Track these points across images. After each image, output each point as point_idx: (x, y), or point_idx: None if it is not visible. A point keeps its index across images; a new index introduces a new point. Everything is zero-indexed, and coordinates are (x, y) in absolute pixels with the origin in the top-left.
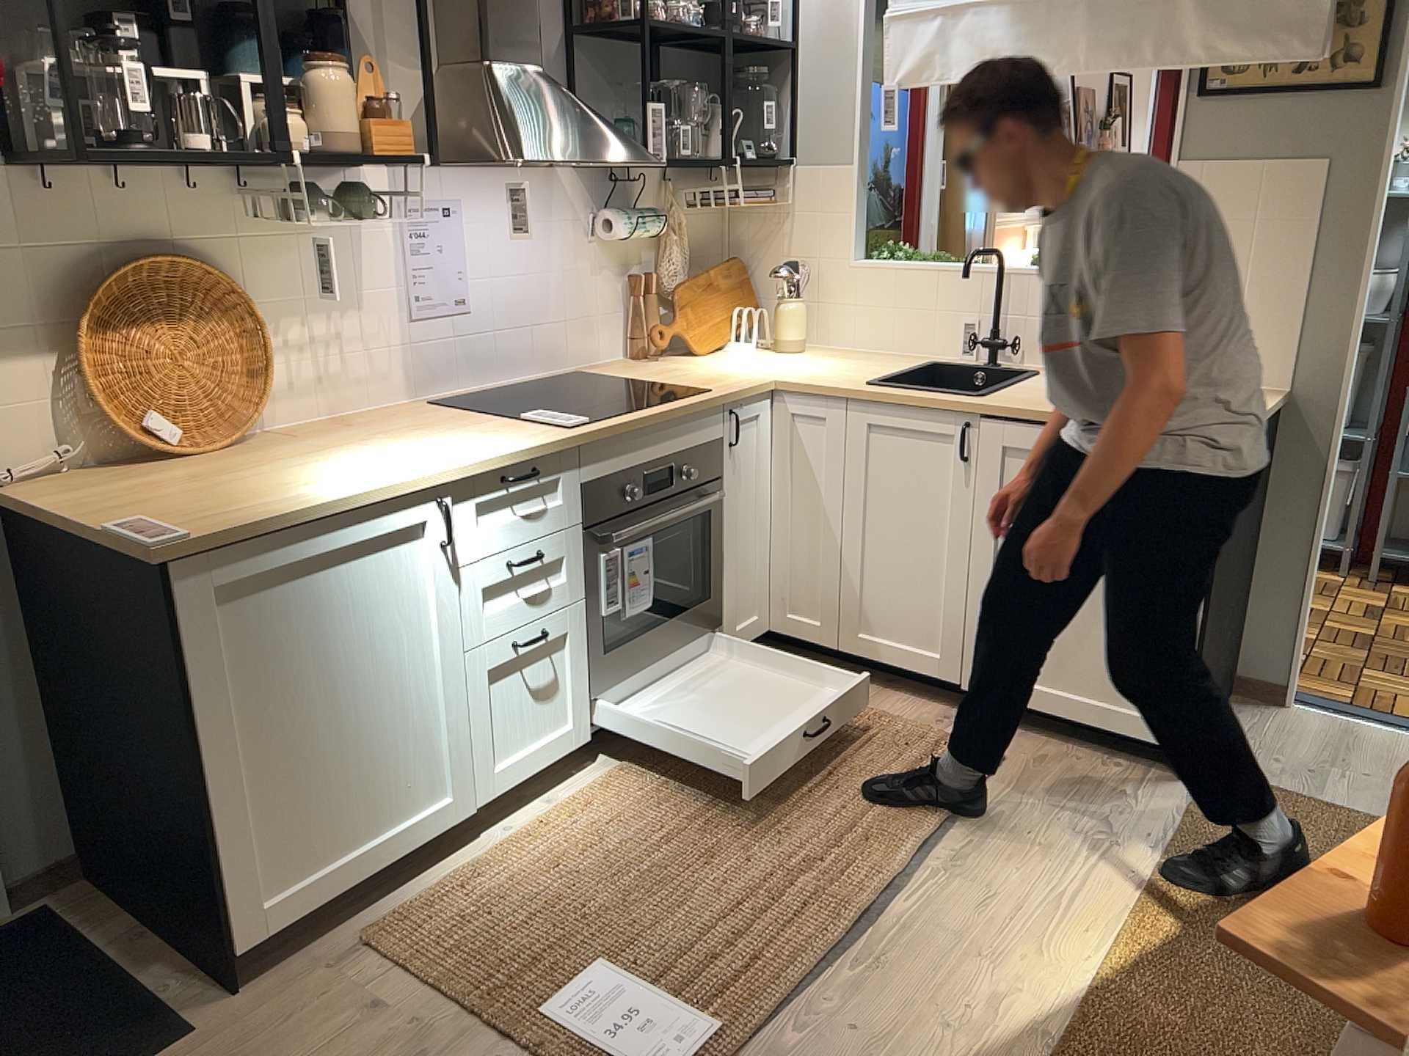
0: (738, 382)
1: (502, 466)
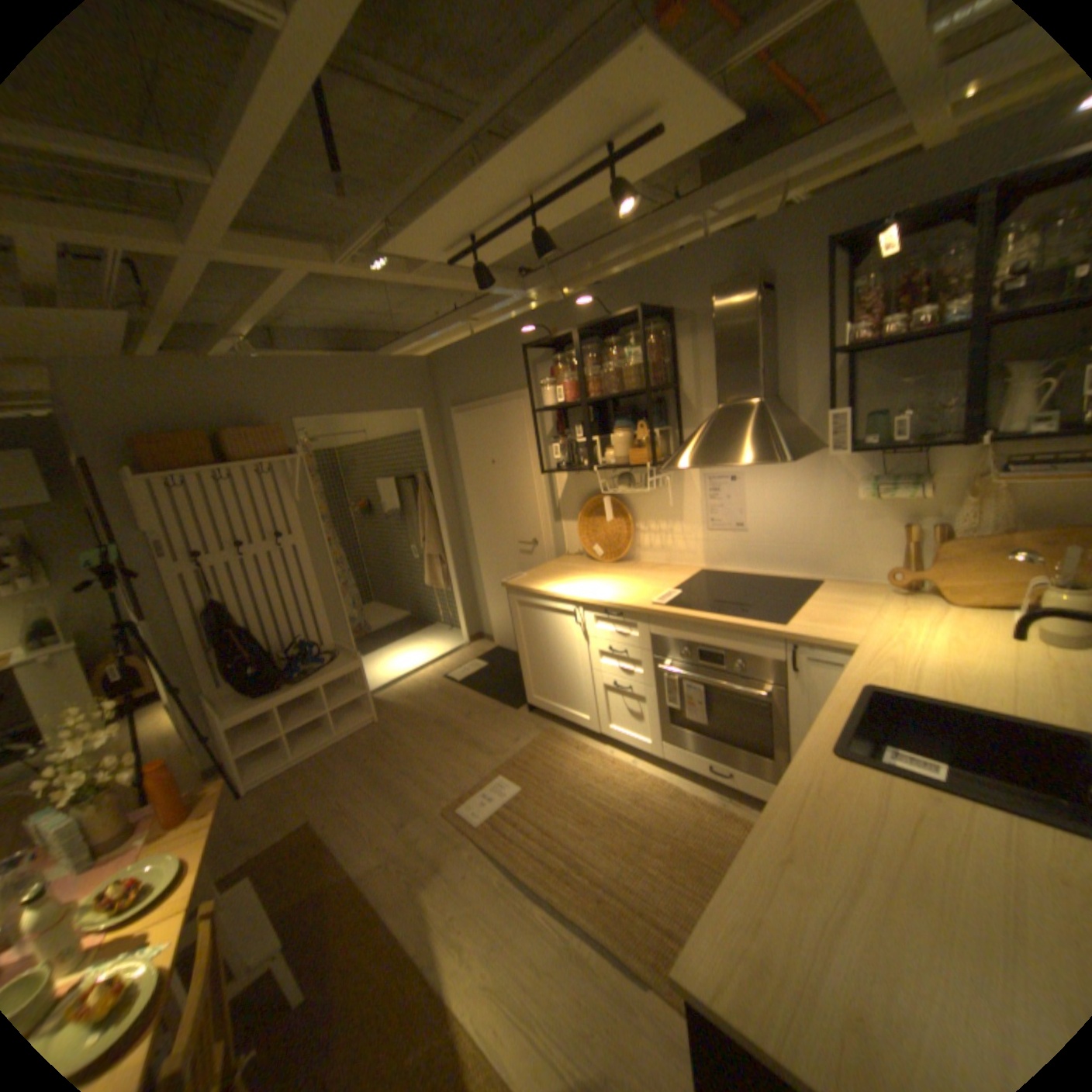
0: (832, 631)
1: (602, 605)
